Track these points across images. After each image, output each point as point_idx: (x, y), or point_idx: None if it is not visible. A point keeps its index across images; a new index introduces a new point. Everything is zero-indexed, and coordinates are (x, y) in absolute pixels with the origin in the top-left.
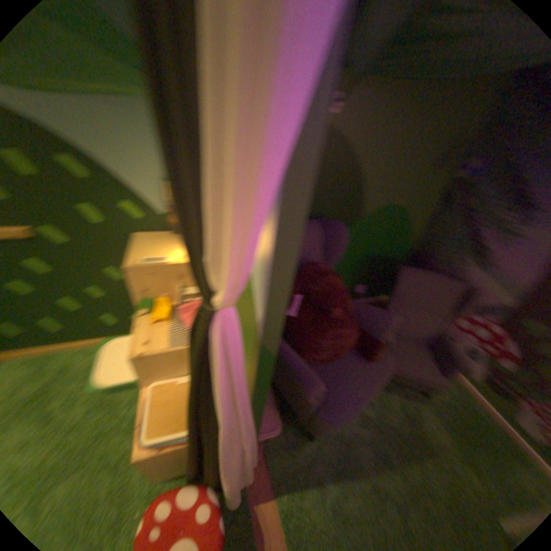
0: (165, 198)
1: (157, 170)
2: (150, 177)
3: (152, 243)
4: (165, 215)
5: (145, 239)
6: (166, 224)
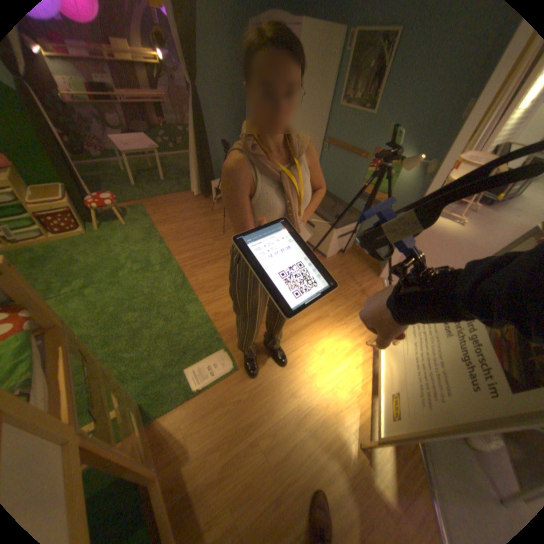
0: None
1: None
2: None
3: None
4: None
5: None
6: None
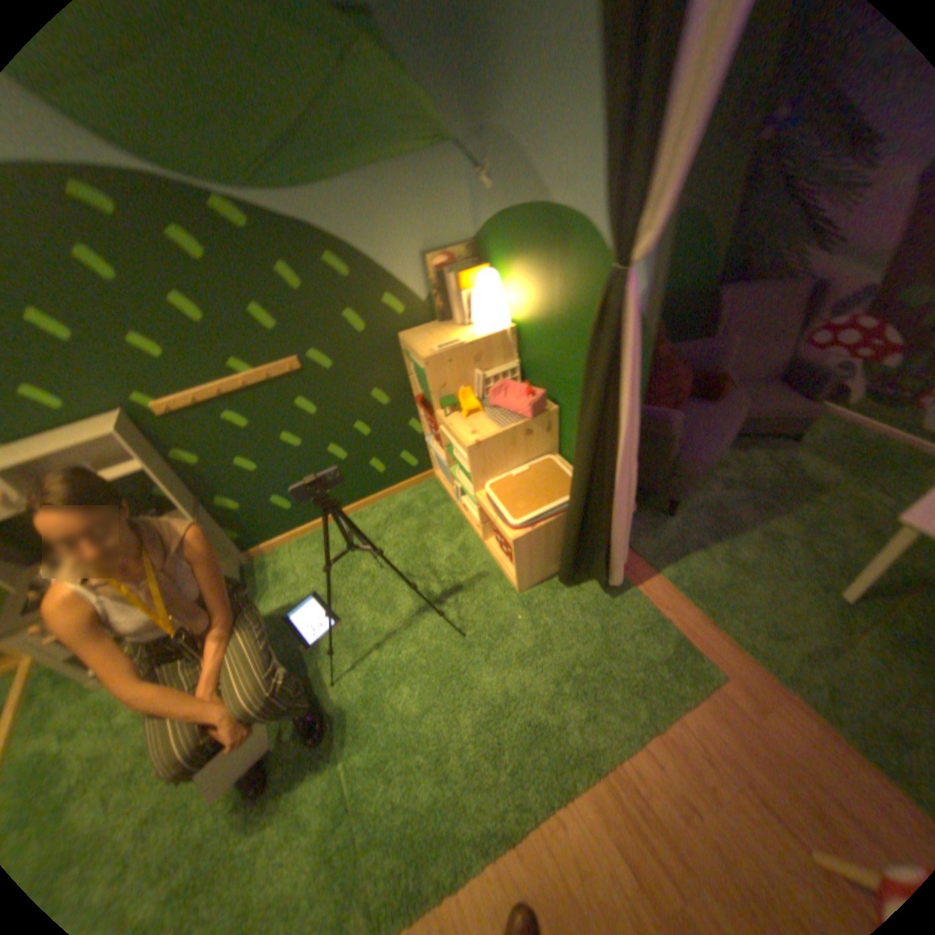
0: (429, 277)
1: (418, 245)
2: (412, 255)
3: (428, 335)
4: (429, 301)
5: (418, 335)
6: (431, 312)
